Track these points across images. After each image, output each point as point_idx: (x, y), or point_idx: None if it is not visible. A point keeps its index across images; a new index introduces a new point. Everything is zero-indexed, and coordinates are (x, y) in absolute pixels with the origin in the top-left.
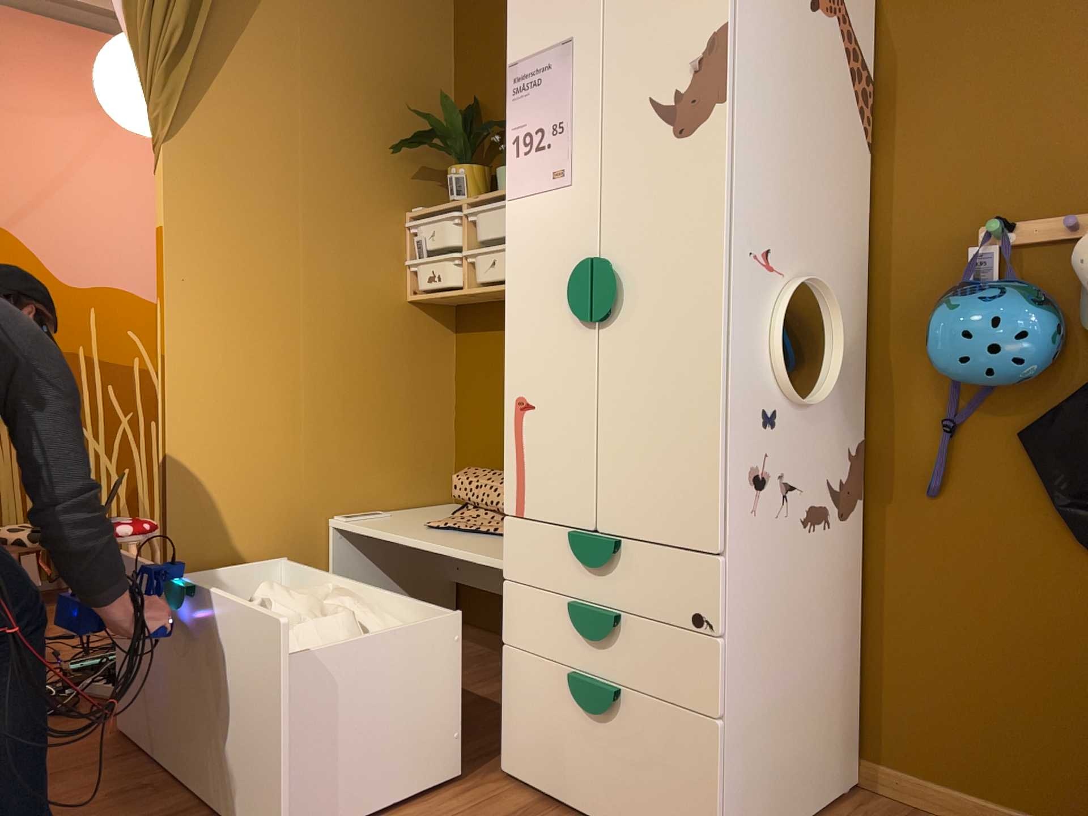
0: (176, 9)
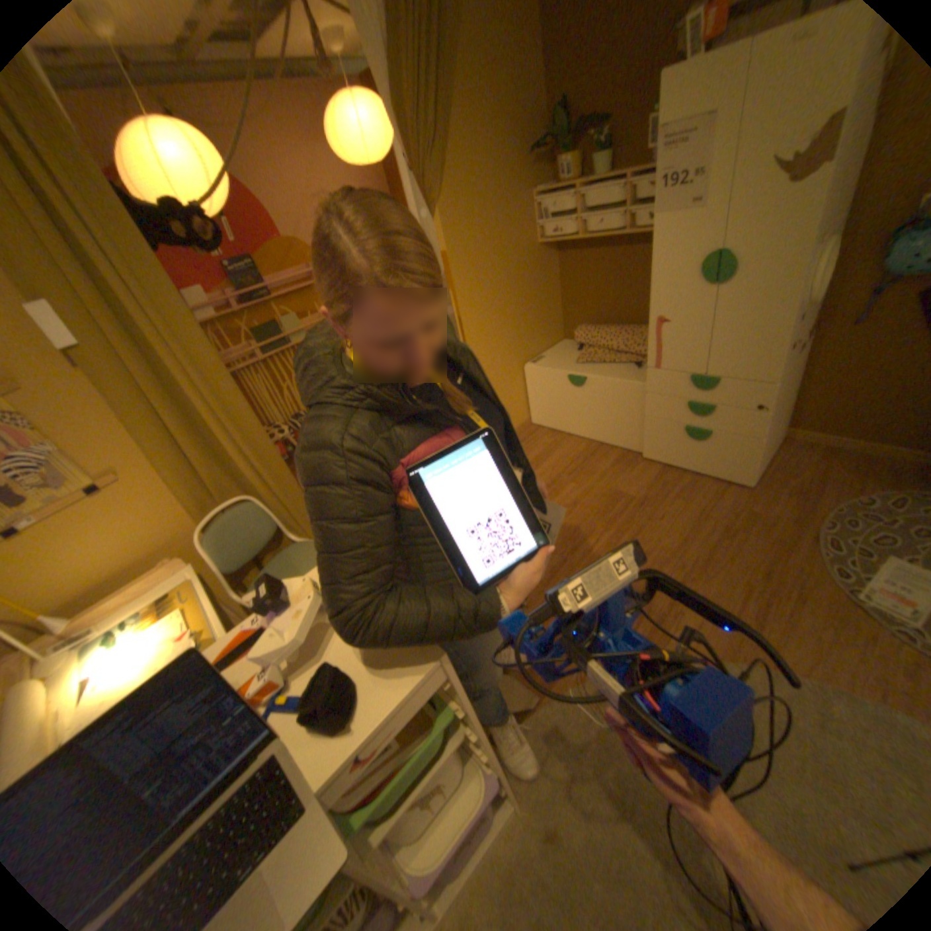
0: (426, 113)
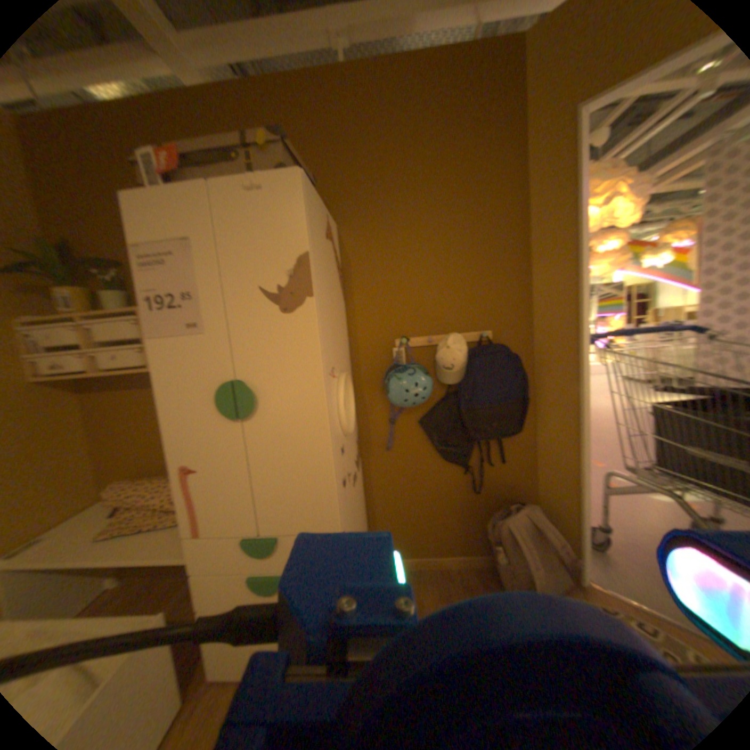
0: None
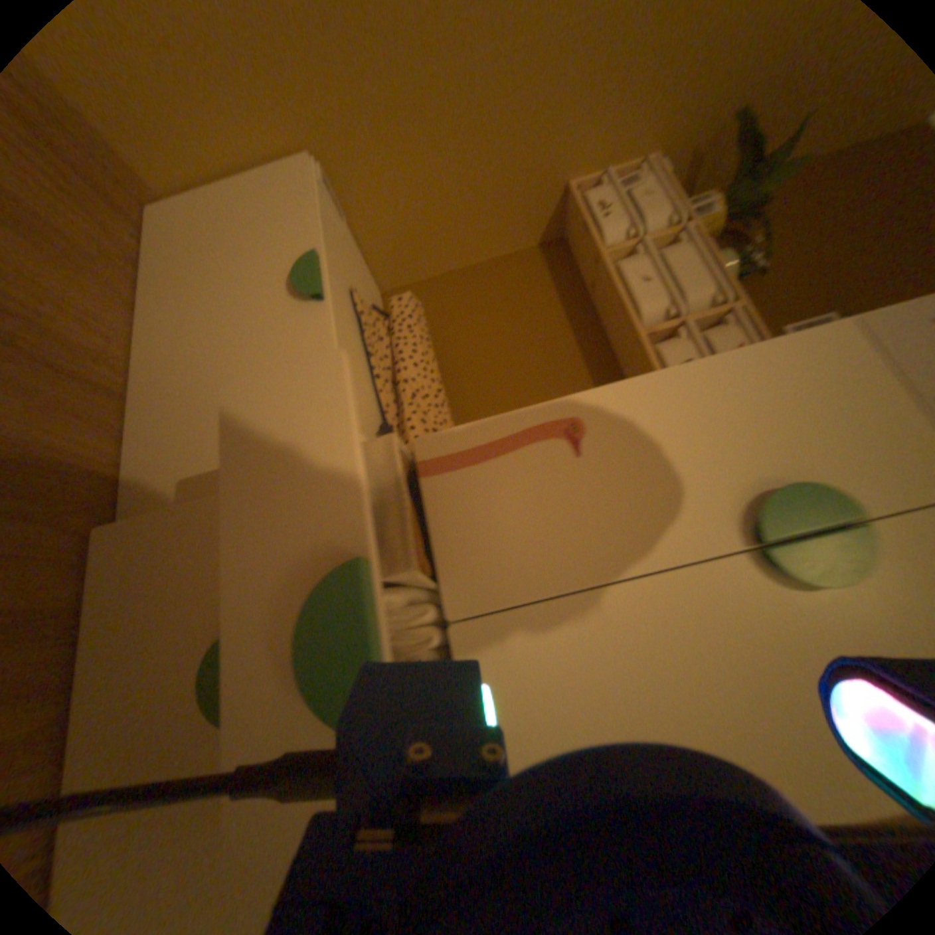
0: None
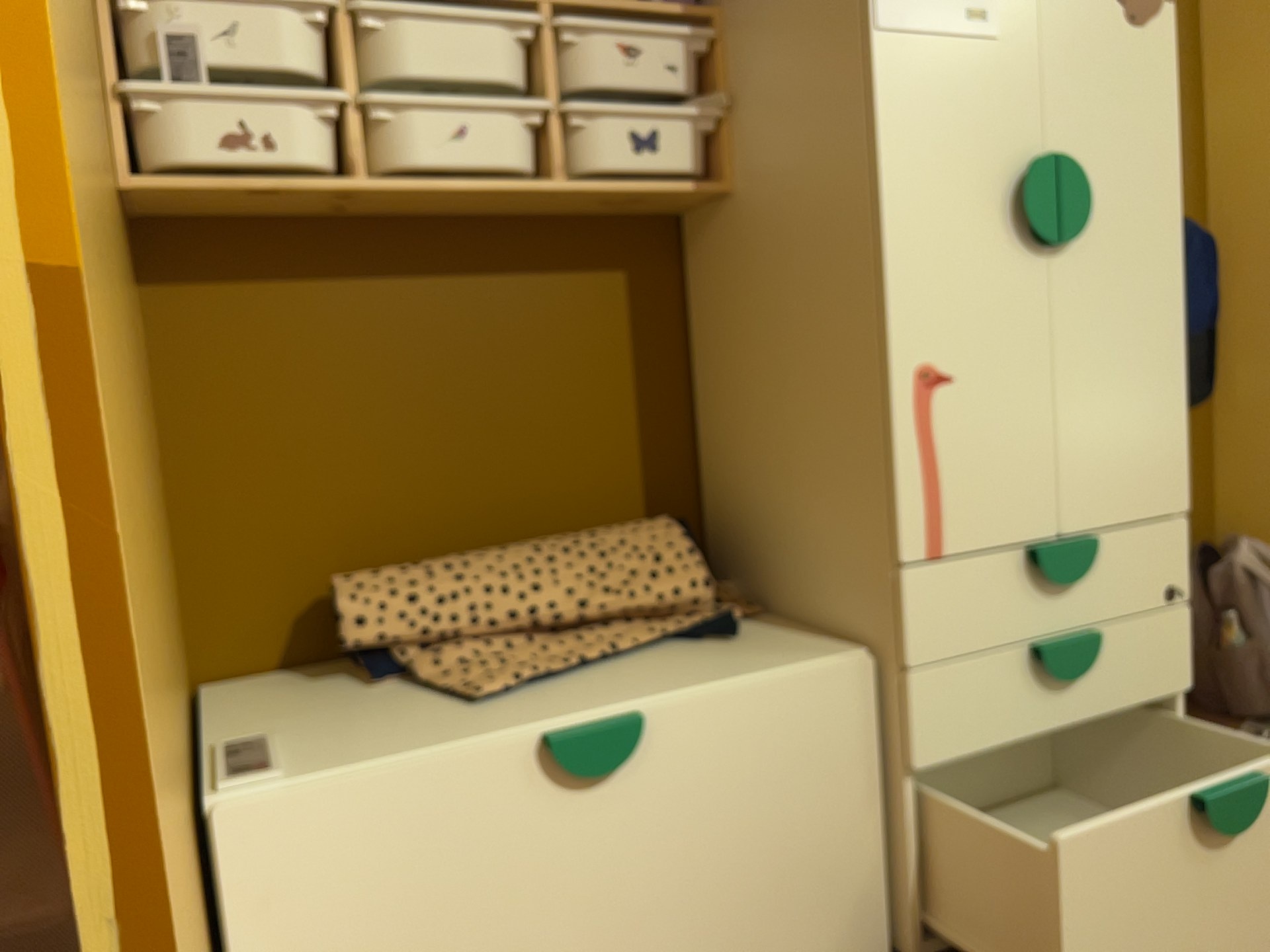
0: None
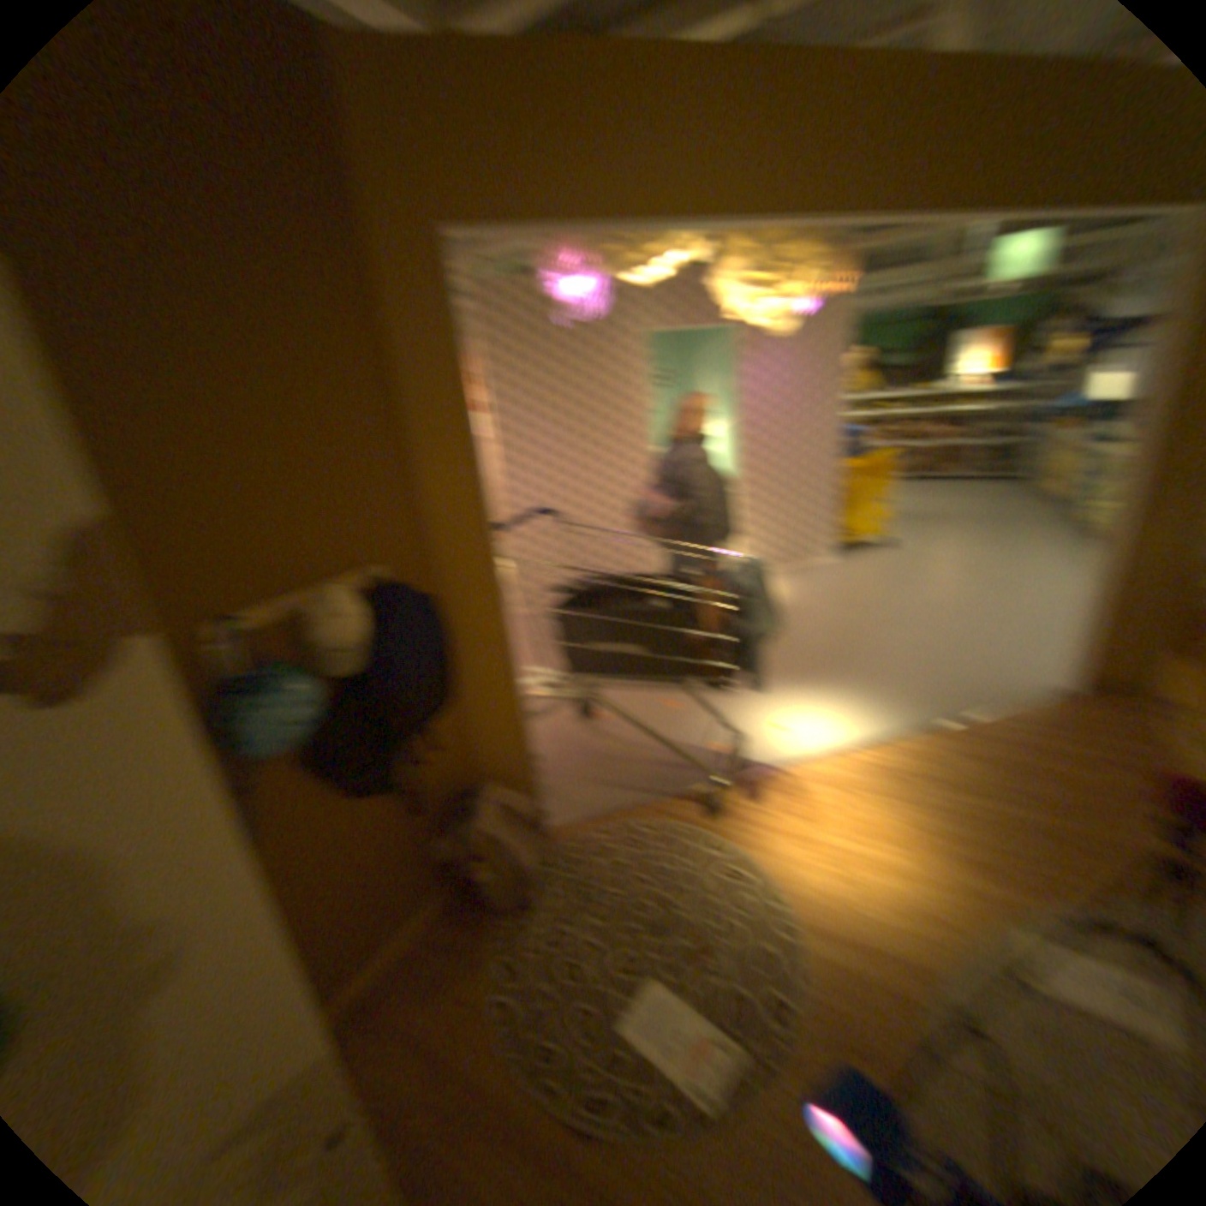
0: None
